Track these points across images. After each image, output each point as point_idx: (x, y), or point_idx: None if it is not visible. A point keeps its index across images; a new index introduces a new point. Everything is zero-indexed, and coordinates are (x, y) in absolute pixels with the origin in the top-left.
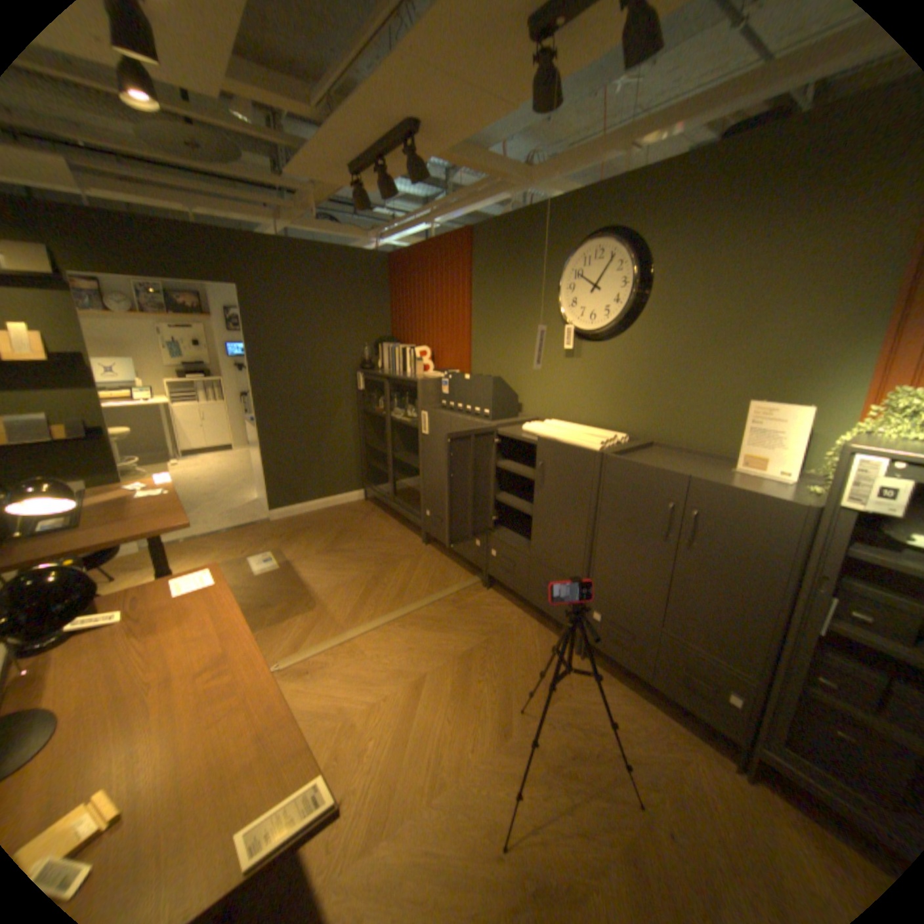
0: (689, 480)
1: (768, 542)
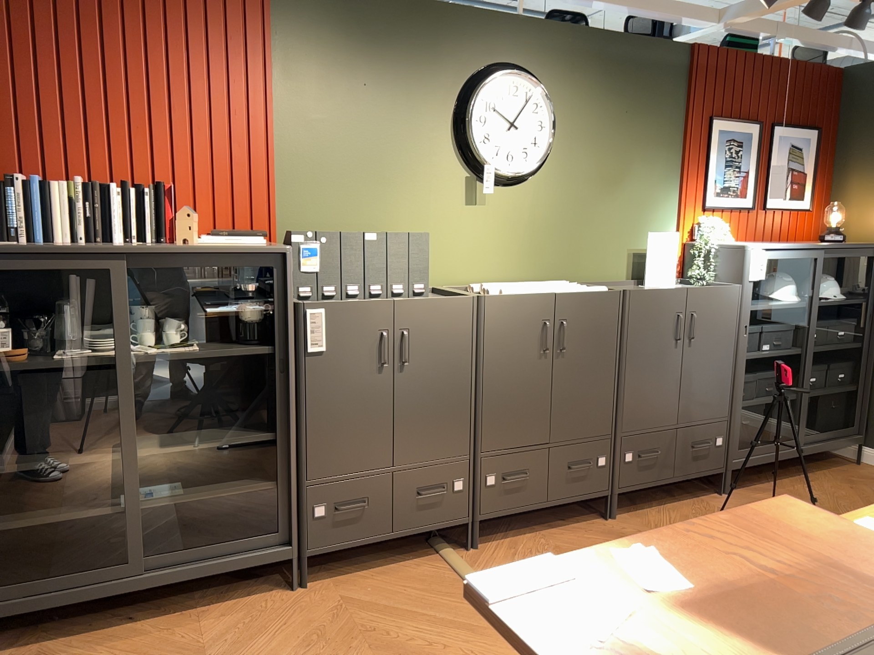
0: (687, 291)
1: (726, 317)
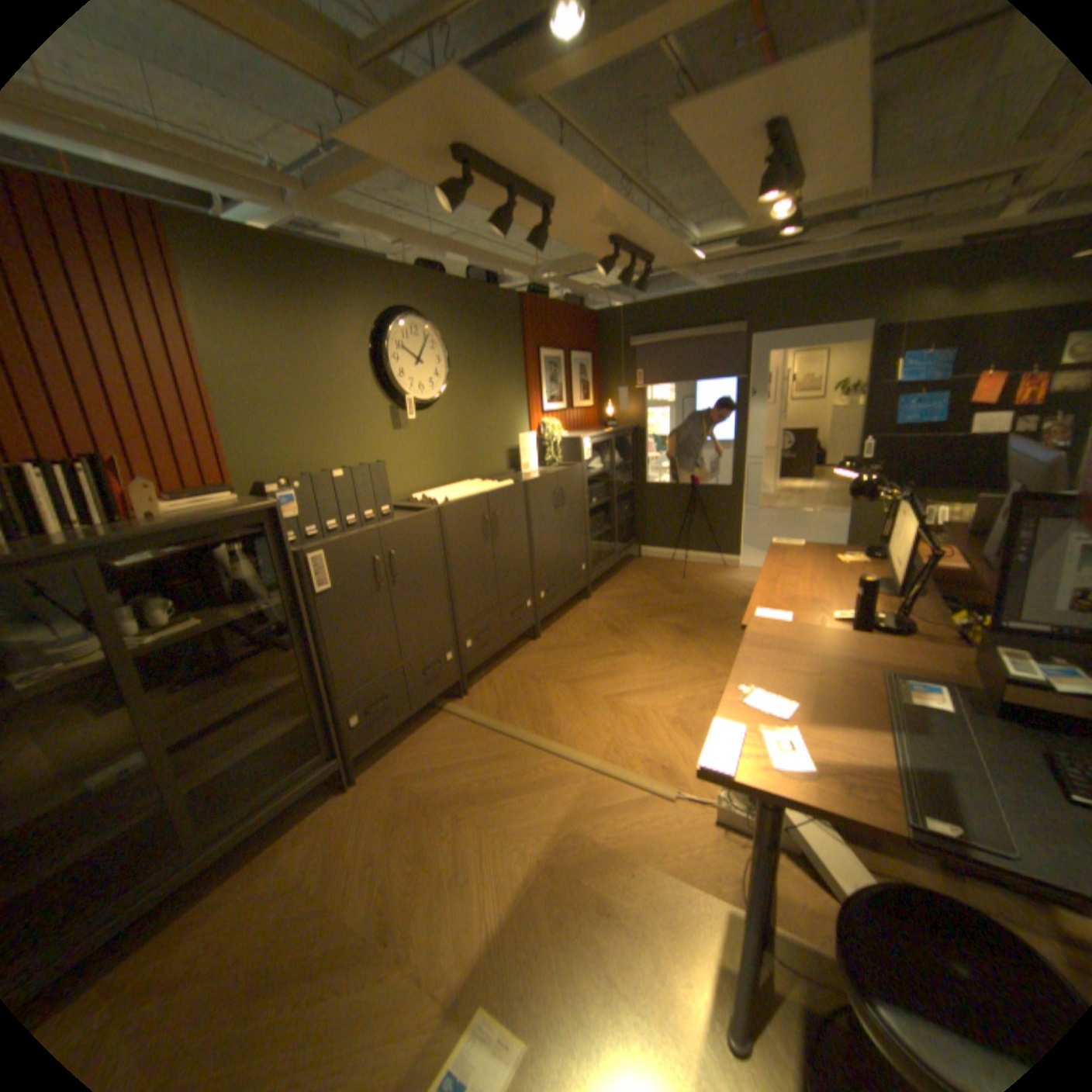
0: (557, 475)
1: (577, 488)
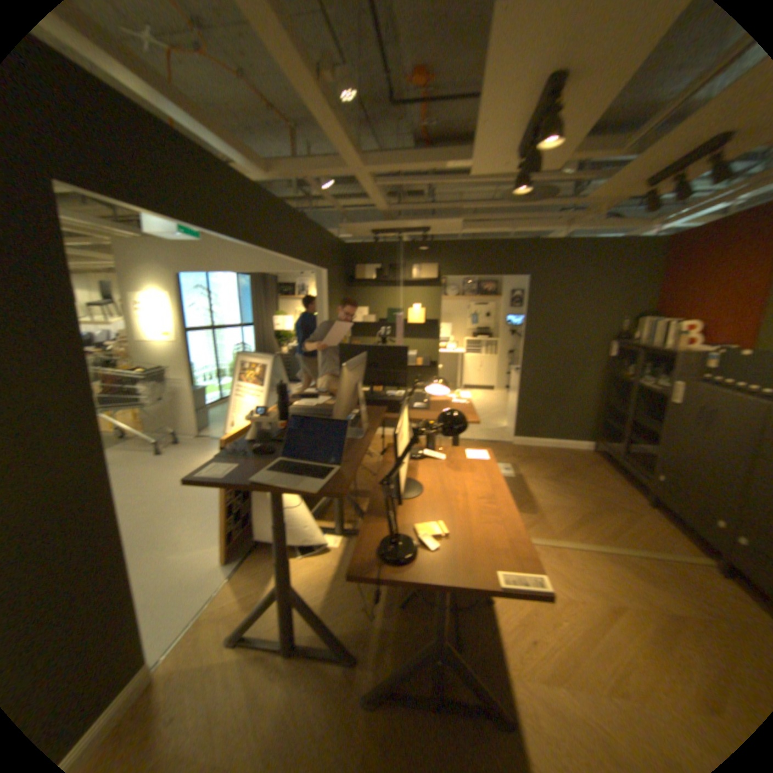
0: None
1: None
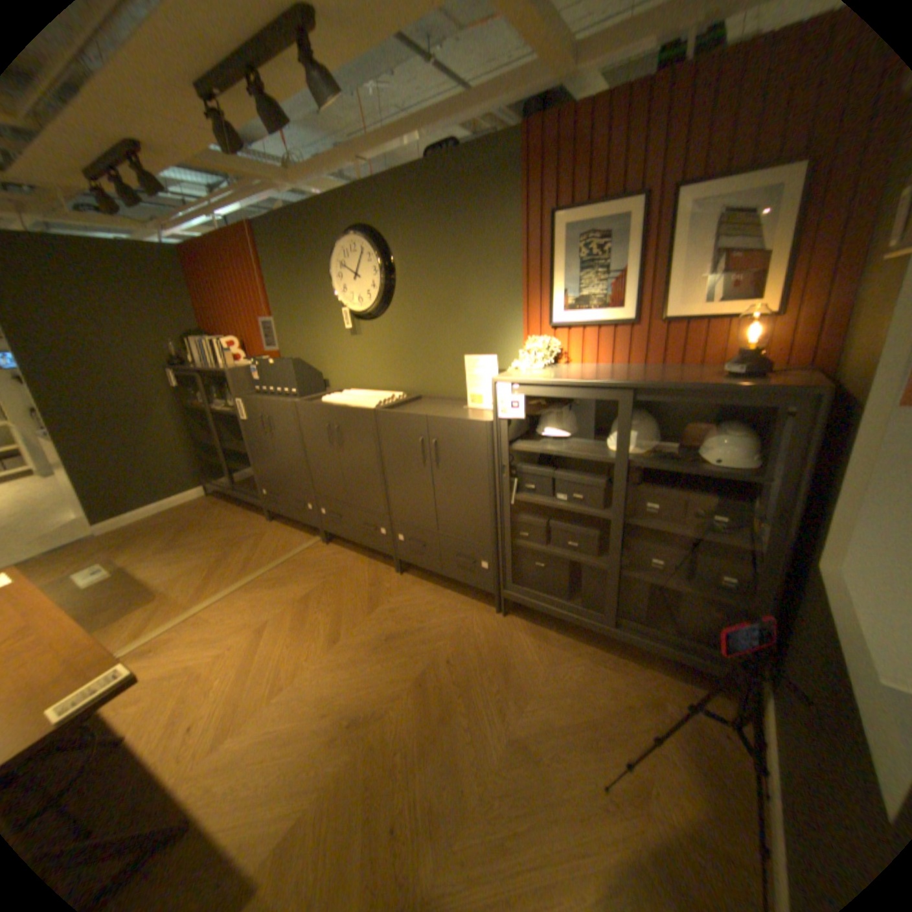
0: (426, 419)
1: (473, 452)
